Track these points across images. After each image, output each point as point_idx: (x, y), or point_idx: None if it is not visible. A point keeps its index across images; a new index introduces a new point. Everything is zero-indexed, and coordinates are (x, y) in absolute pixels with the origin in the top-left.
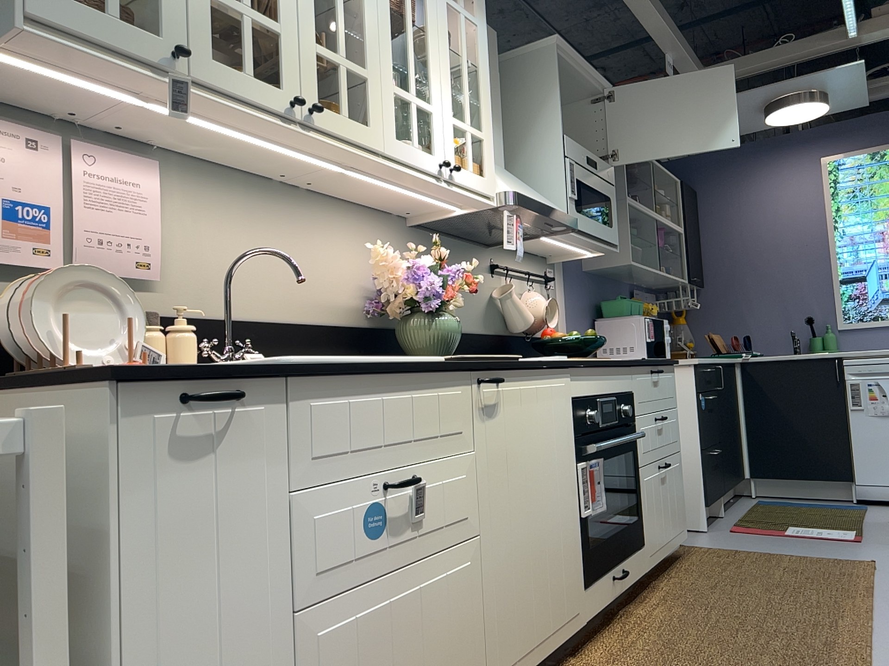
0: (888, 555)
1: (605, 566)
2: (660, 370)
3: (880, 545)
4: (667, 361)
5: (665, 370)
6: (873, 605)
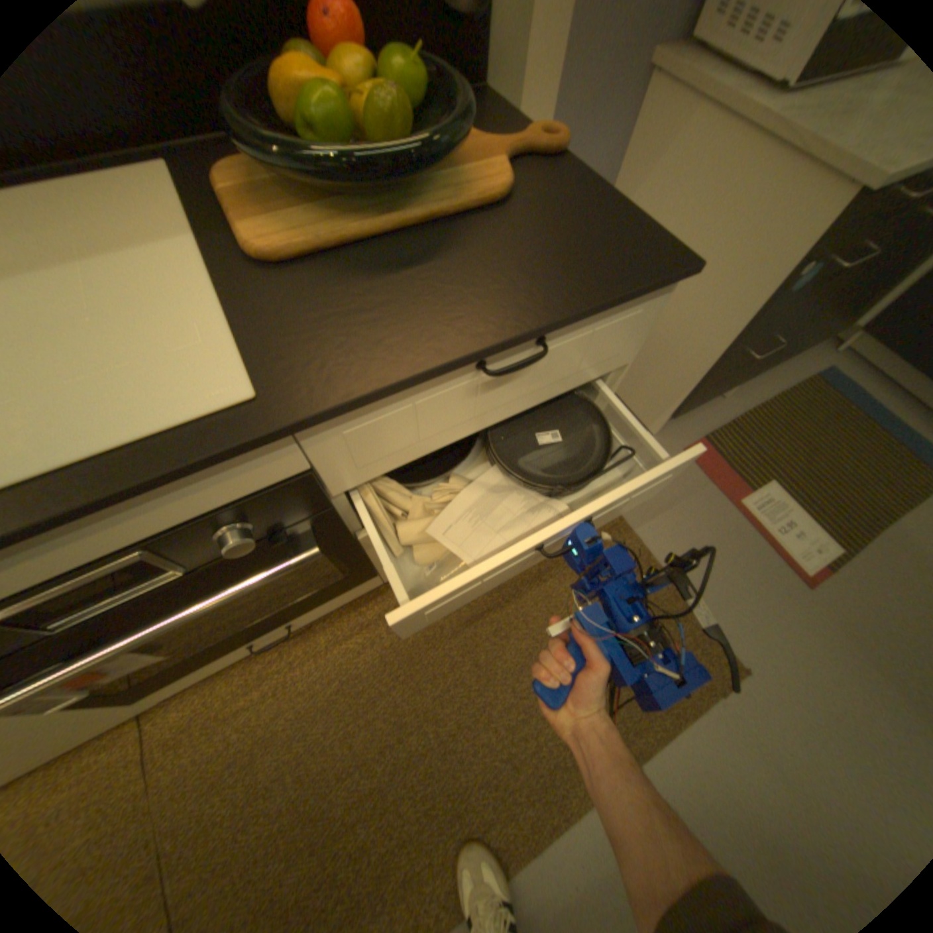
0: (797, 661)
1: (202, 661)
2: (544, 333)
3: (825, 619)
4: (599, 301)
5: (584, 317)
6: (587, 811)
